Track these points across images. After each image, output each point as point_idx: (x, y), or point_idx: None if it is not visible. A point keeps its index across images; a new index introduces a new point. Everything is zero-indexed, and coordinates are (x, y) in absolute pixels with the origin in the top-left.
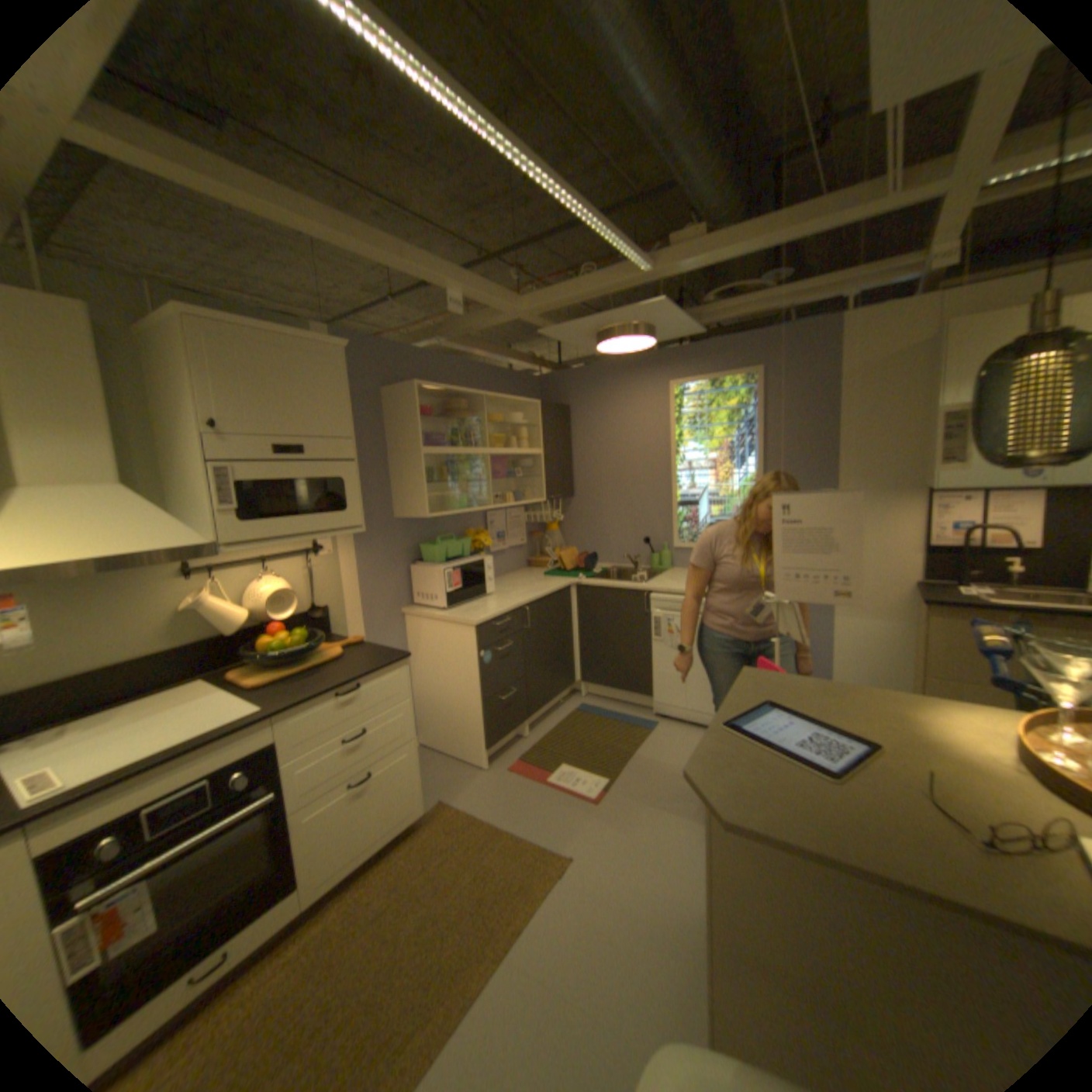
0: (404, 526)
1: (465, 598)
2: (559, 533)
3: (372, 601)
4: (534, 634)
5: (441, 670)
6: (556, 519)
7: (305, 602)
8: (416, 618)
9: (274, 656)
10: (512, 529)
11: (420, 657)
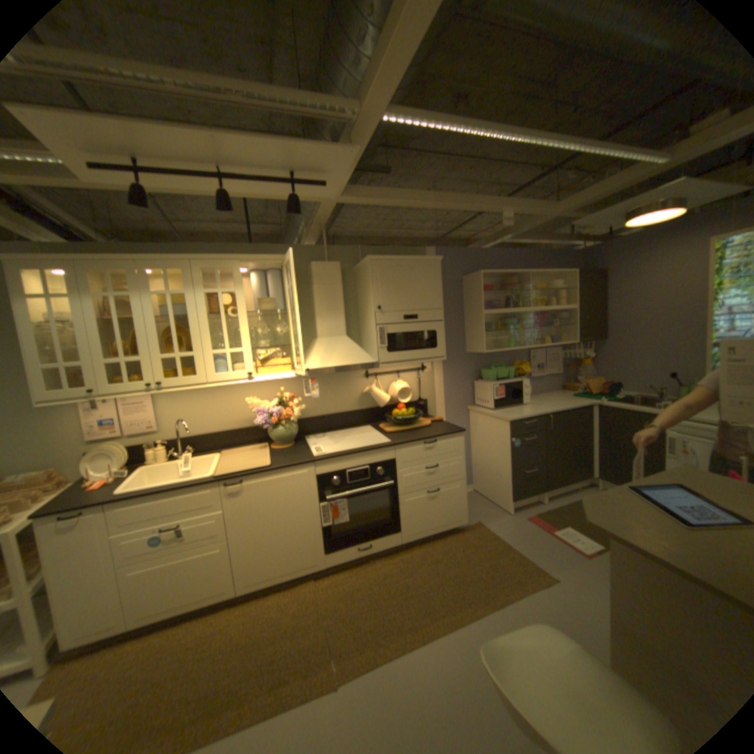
0: (472, 358)
1: (507, 404)
2: (593, 366)
3: (450, 400)
4: (557, 435)
5: (488, 446)
6: (590, 355)
7: (415, 395)
8: (475, 413)
9: (398, 419)
10: (550, 362)
11: (476, 437)
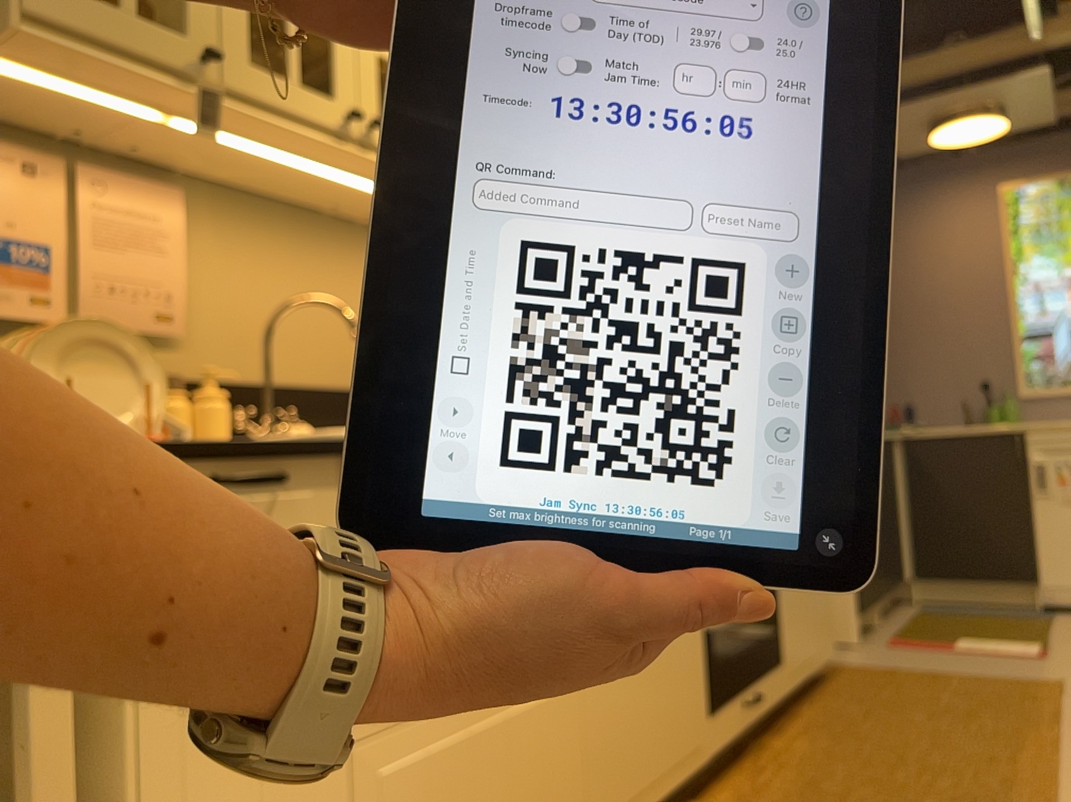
0: None
1: None
2: None
3: None
4: None
5: None
6: None
7: None
8: None
9: None
10: None
11: None
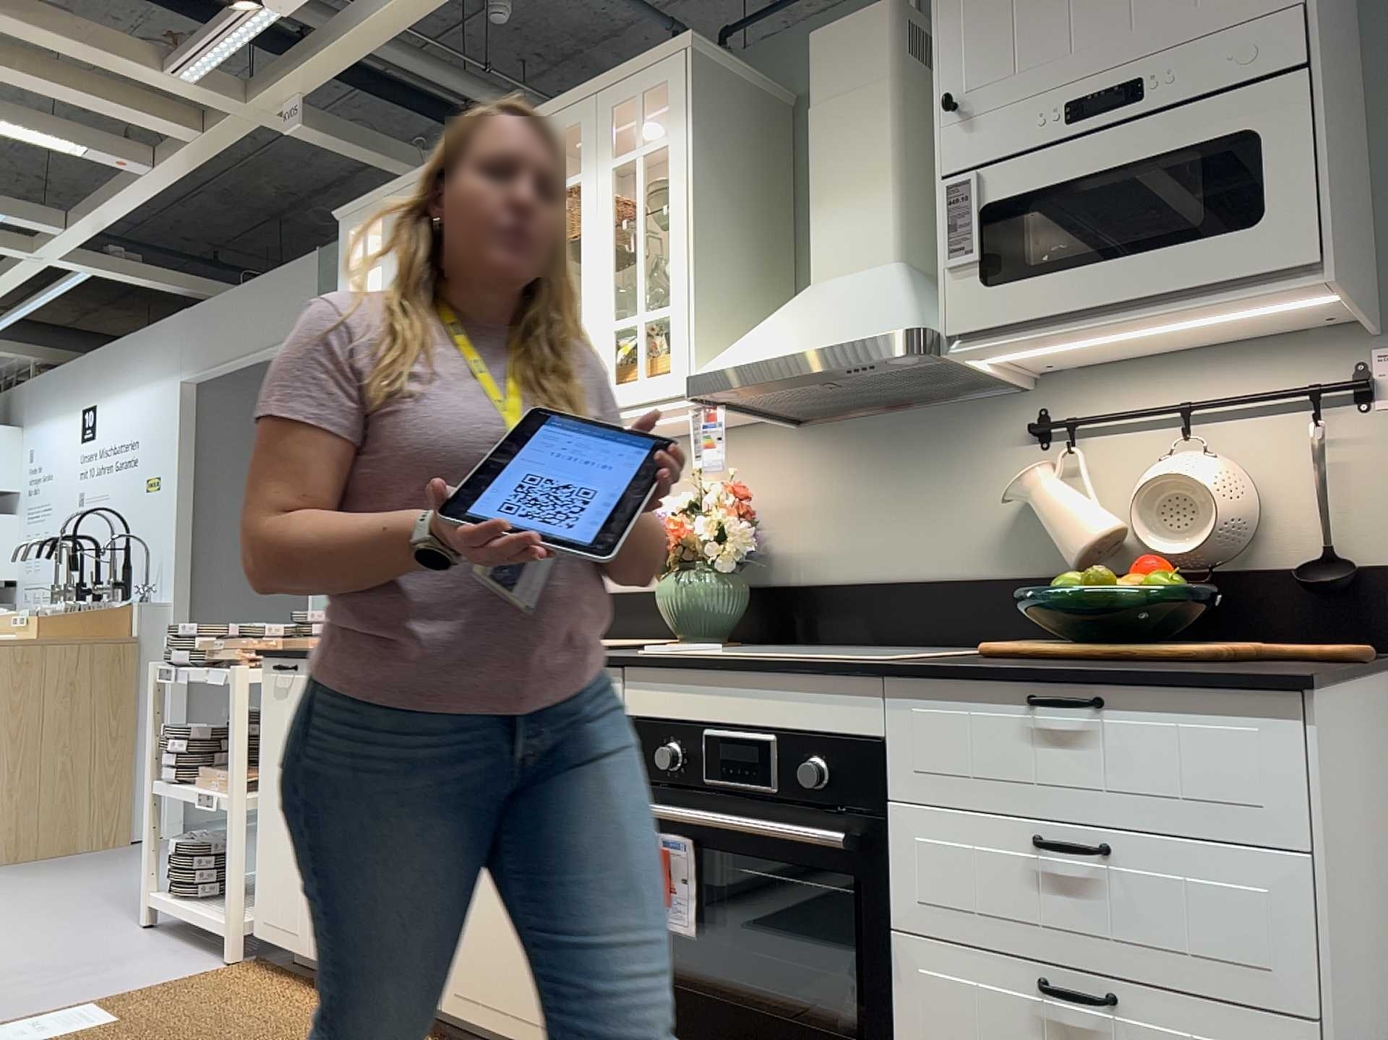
0: None
1: None
2: None
3: None
4: None
5: None
6: None
7: (1306, 538)
8: None
9: (1064, 607)
10: None
11: None
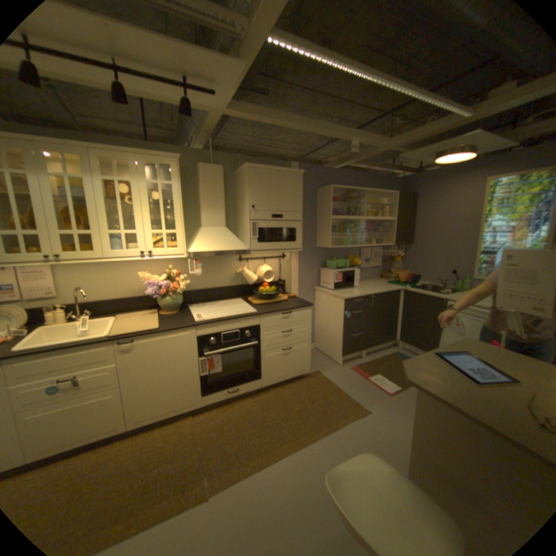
0: (320, 251)
1: (343, 287)
2: (402, 262)
3: (303, 281)
4: (375, 310)
5: (327, 317)
6: (401, 254)
7: (277, 277)
8: (320, 292)
9: (264, 295)
10: (374, 258)
11: (320, 309)
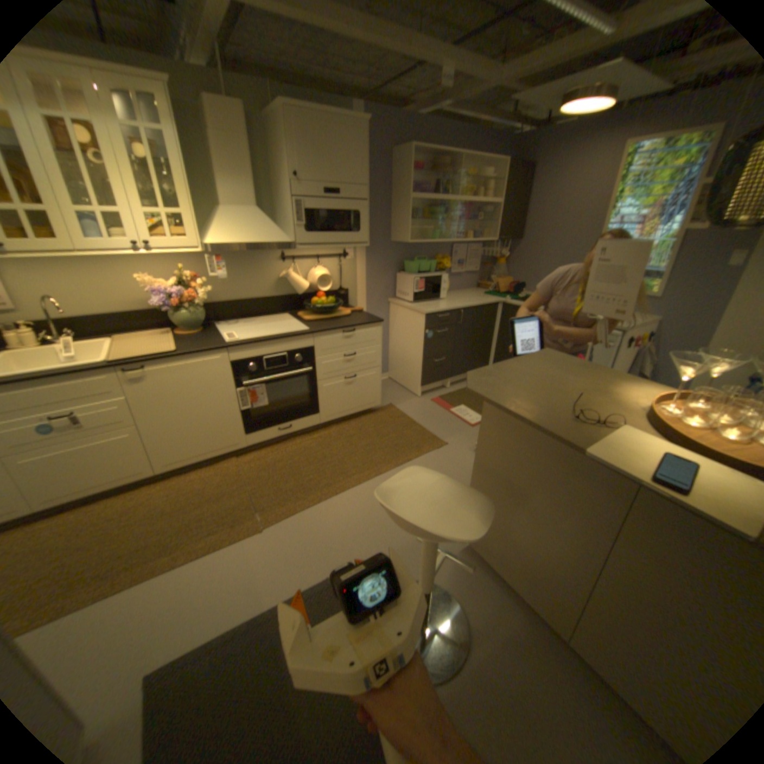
0: (397, 247)
1: (425, 298)
2: (506, 266)
3: (372, 291)
4: (465, 328)
5: (405, 338)
6: (506, 254)
7: (337, 284)
8: (396, 305)
9: (318, 307)
10: (470, 258)
11: (395, 329)
